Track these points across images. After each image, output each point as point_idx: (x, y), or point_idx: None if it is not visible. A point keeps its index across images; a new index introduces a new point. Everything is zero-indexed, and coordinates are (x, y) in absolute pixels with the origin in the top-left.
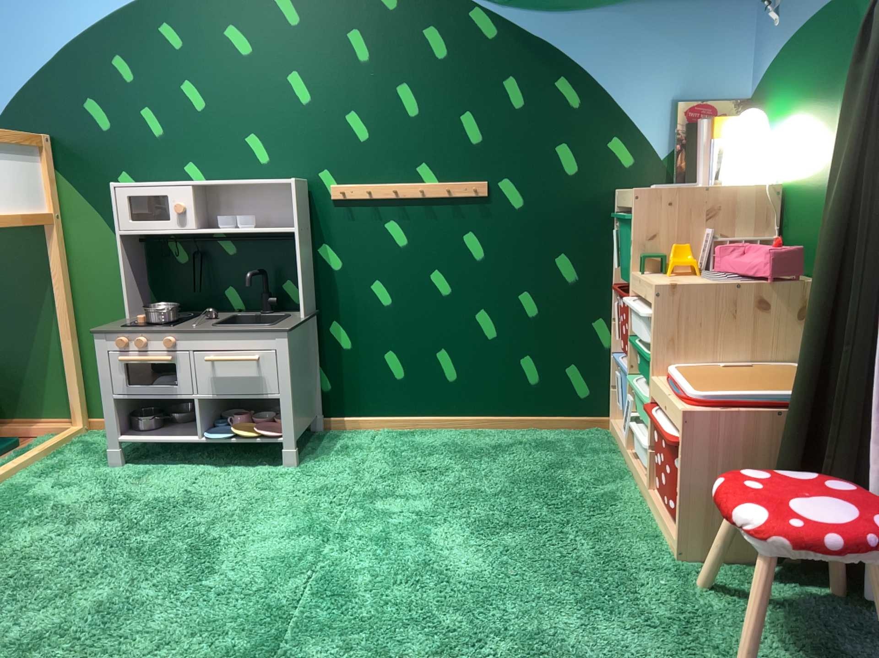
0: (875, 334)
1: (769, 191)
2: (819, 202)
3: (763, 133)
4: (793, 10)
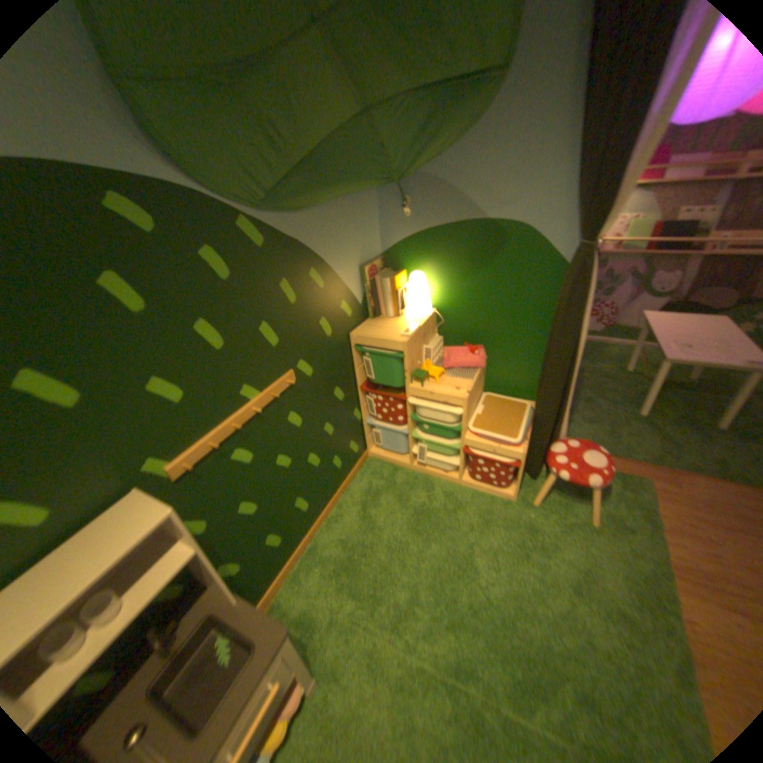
0: (569, 387)
1: (439, 315)
2: (472, 320)
3: (425, 284)
4: (430, 212)
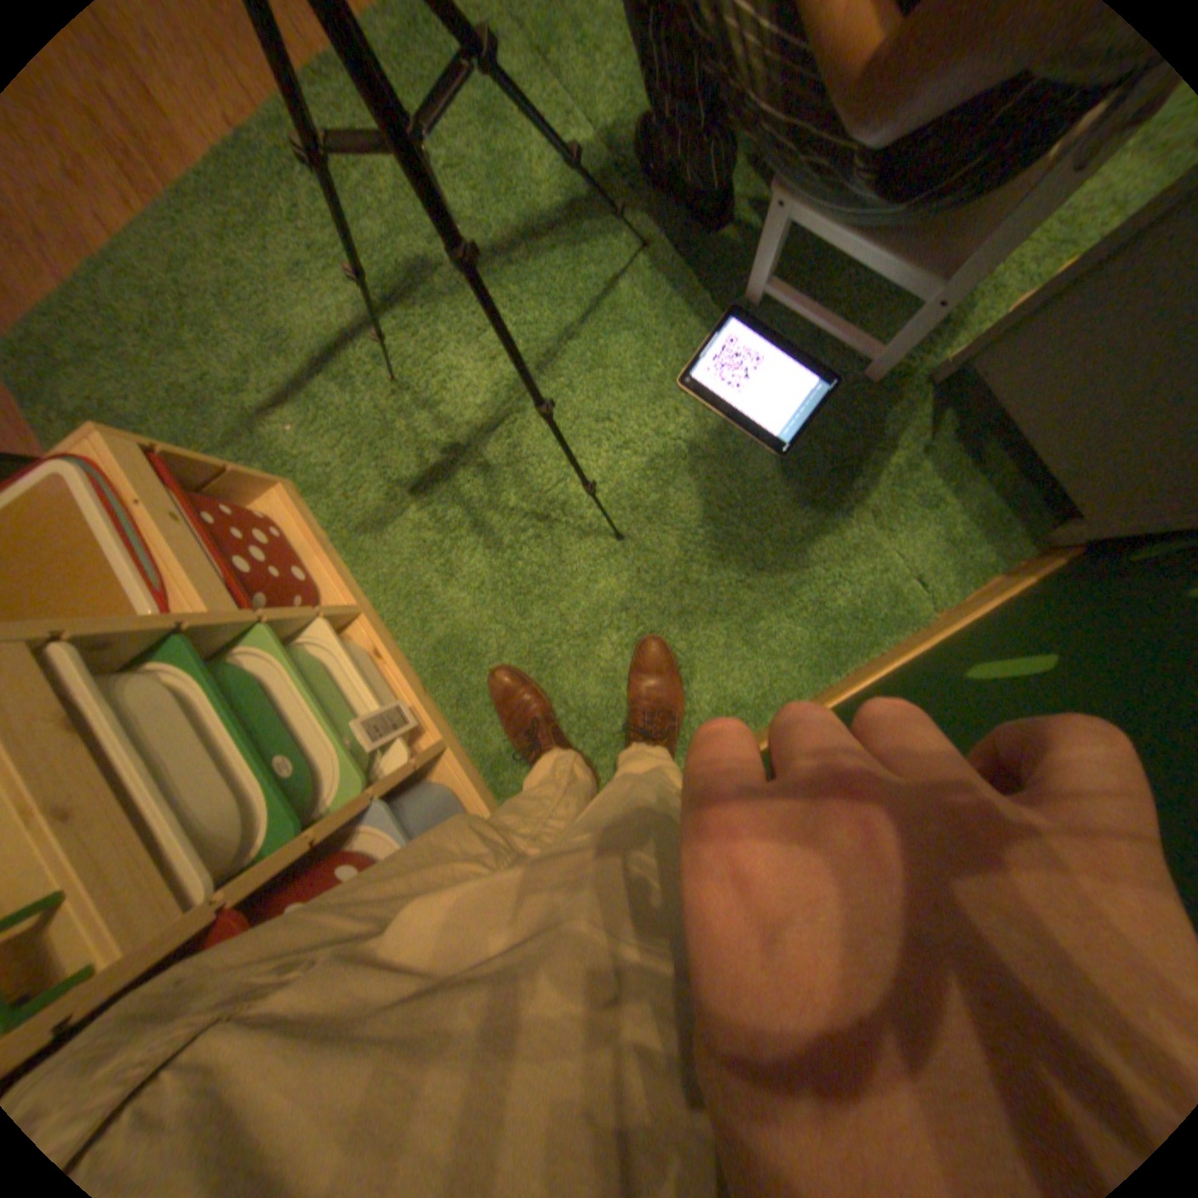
0: None
1: None
2: None
3: None
4: None
